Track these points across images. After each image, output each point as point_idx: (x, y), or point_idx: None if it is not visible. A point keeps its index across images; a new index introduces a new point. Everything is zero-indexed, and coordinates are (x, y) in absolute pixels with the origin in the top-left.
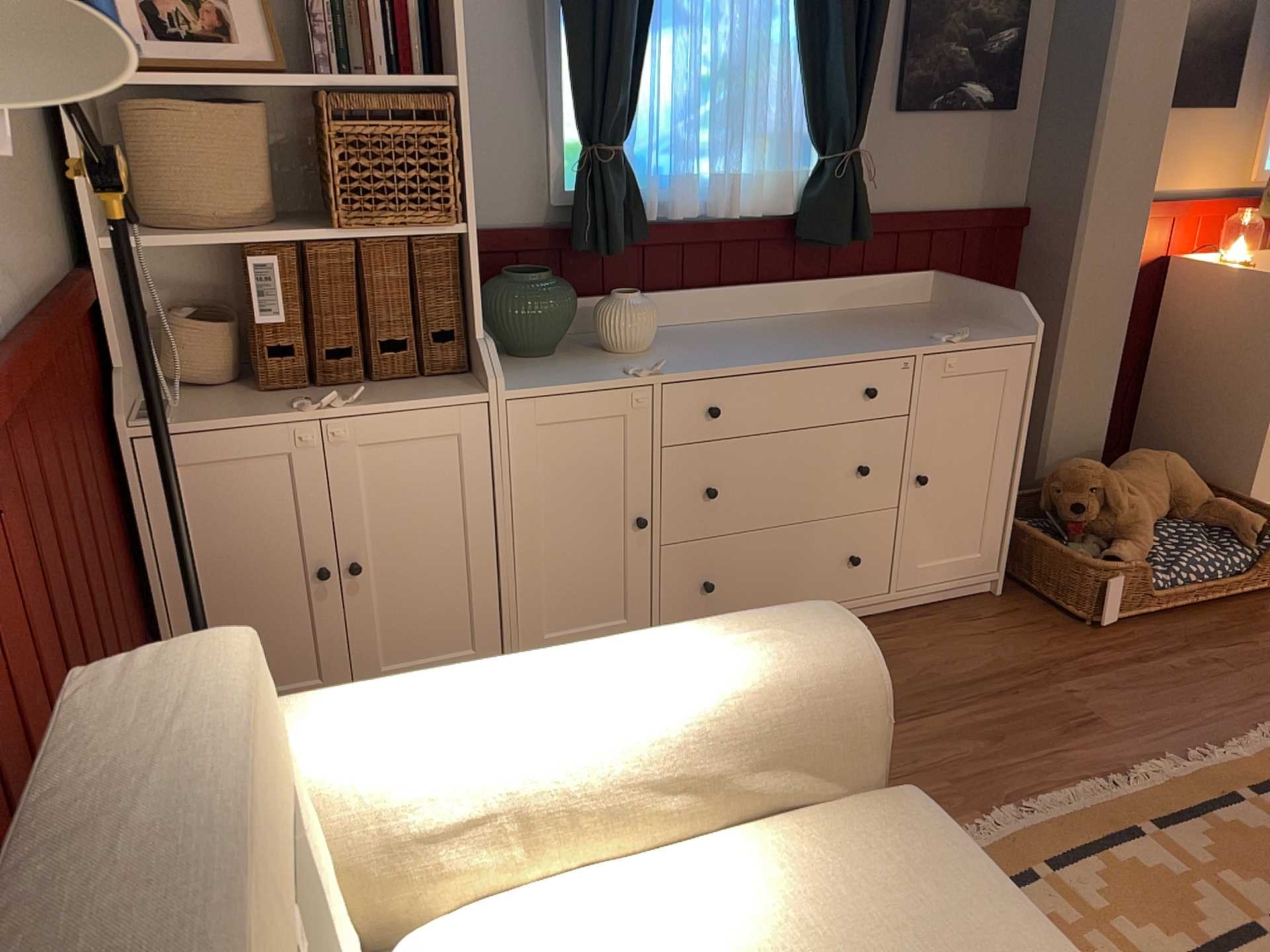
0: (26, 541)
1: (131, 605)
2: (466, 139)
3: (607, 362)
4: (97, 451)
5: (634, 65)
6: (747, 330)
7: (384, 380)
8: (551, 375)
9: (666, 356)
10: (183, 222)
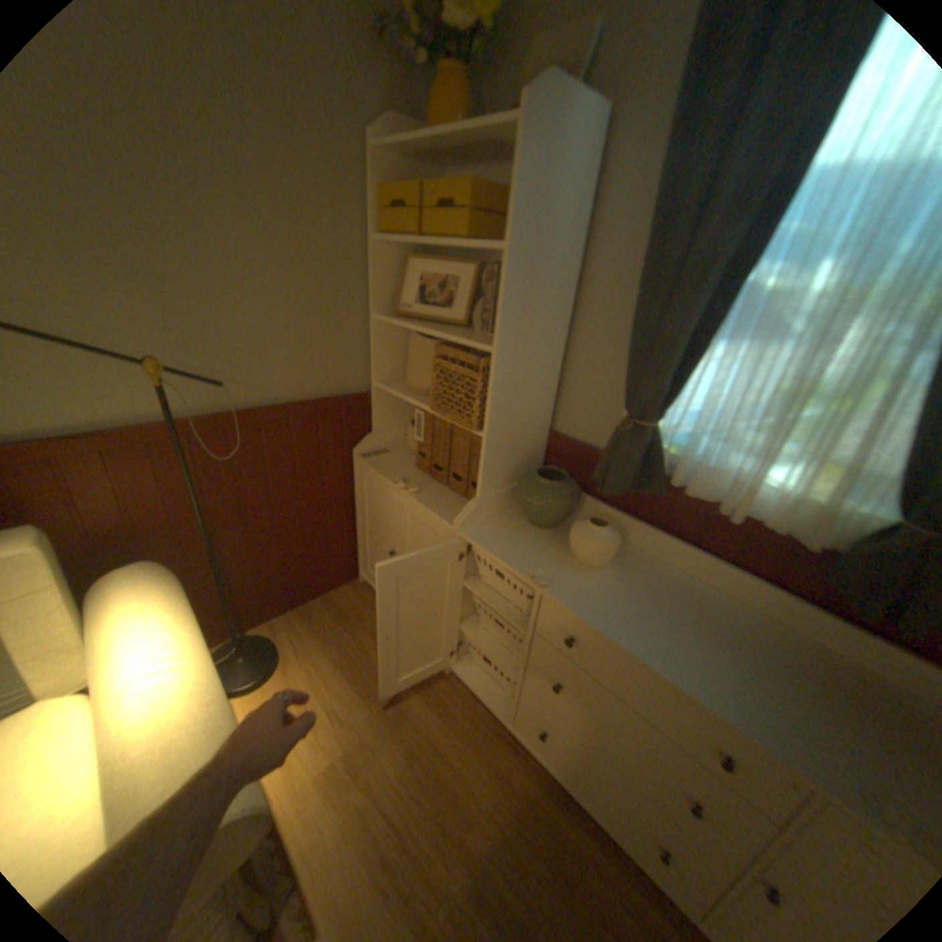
0: (197, 479)
1: (335, 517)
2: (493, 385)
3: (553, 556)
4: (333, 459)
5: (687, 363)
6: (715, 612)
7: (453, 489)
8: (507, 540)
9: (594, 581)
10: (408, 383)
